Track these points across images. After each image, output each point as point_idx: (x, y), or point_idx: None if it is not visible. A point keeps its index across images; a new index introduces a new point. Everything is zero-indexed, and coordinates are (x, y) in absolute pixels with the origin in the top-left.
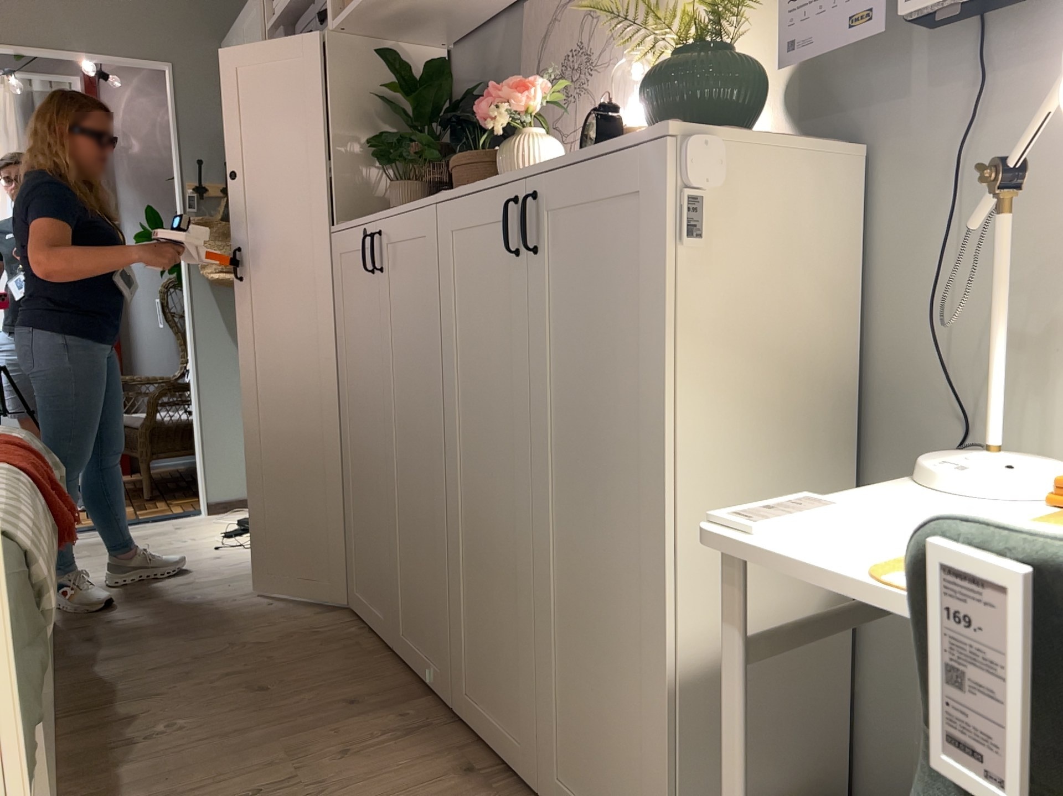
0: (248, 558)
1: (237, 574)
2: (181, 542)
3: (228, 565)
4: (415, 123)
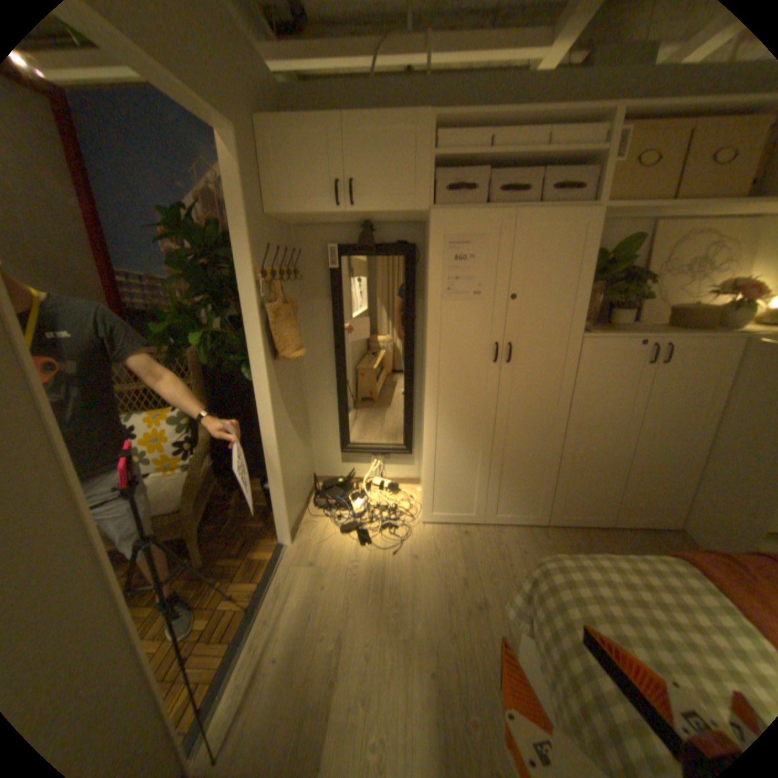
0: (427, 544)
1: (456, 555)
2: (355, 569)
3: (437, 556)
4: (610, 274)
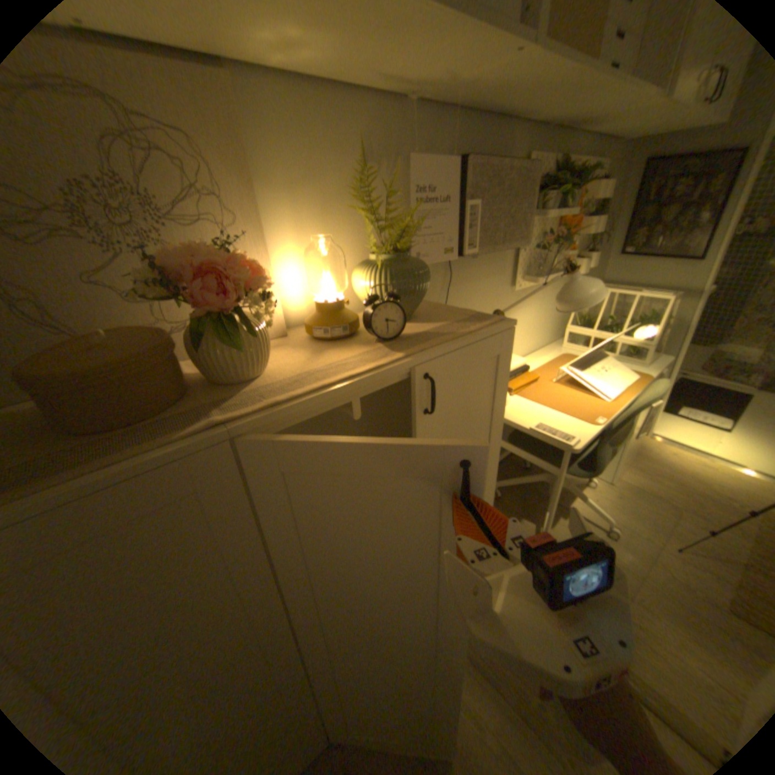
0: None
1: None
2: None
3: None
4: None
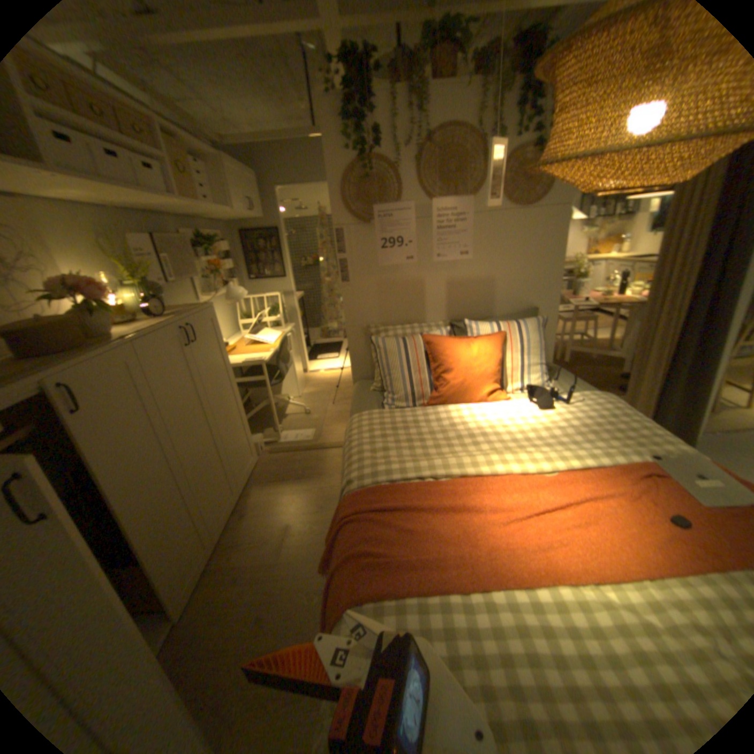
0: None
1: None
2: None
3: None
4: None
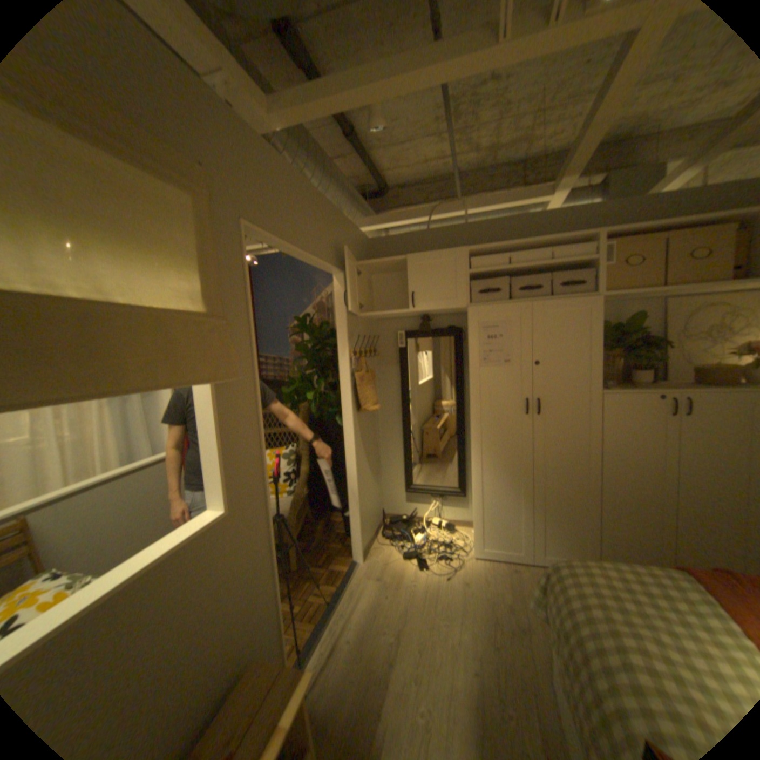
0: (477, 577)
1: (504, 588)
2: (413, 589)
3: (486, 587)
4: (624, 343)
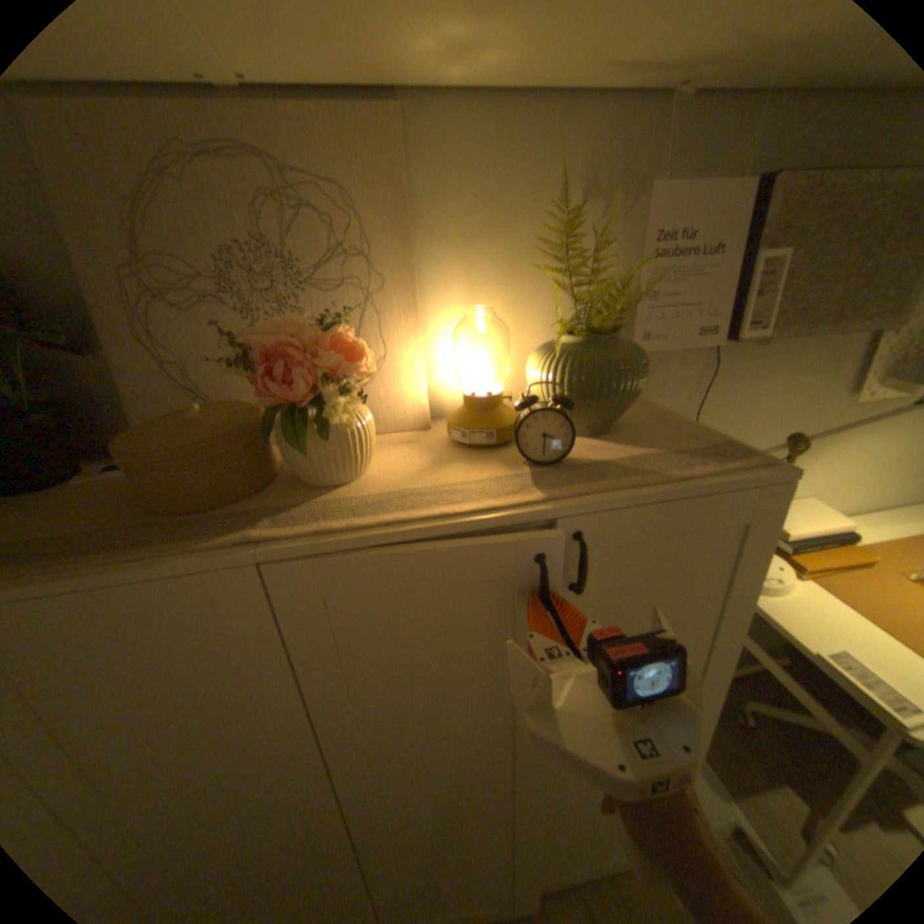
0: None
1: None
2: None
3: None
4: None
